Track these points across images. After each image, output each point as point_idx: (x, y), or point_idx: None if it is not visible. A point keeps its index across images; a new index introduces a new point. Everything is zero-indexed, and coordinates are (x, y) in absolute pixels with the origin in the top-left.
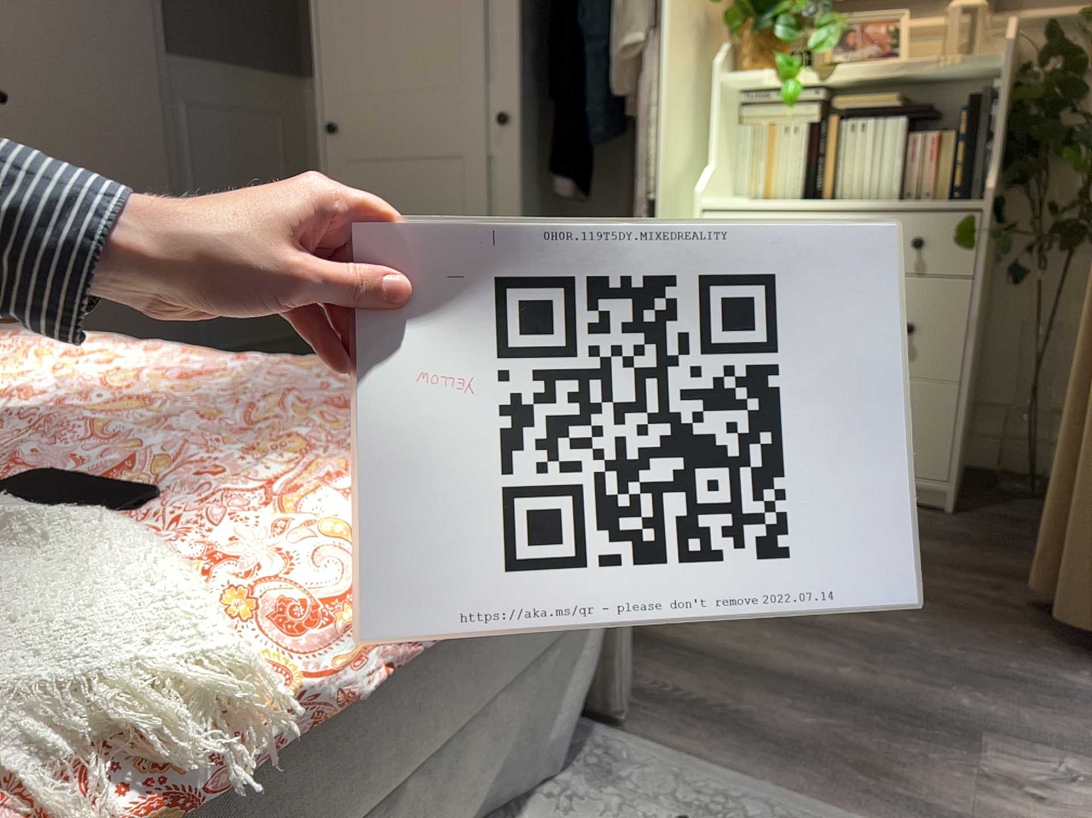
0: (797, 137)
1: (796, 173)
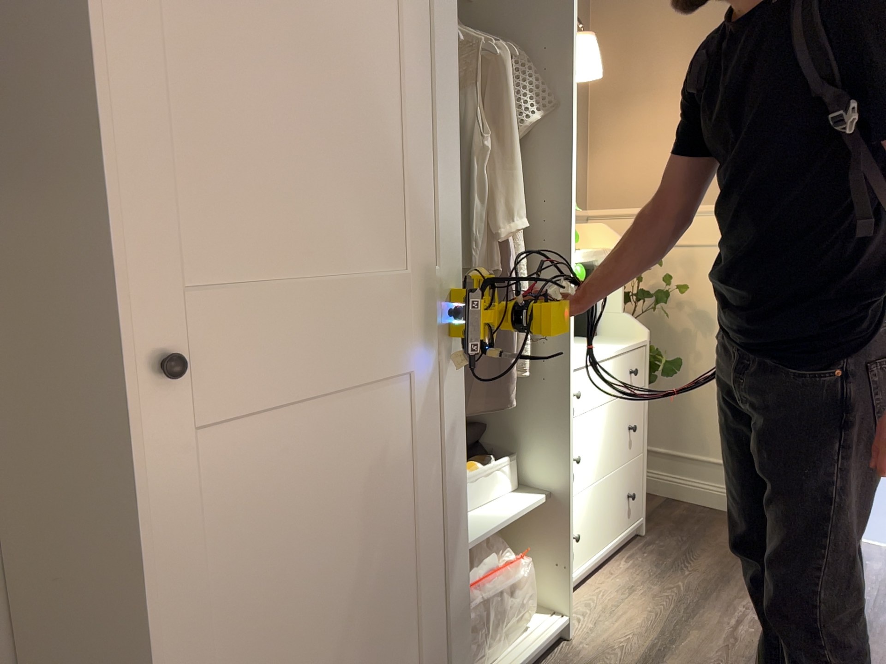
0: None
1: None
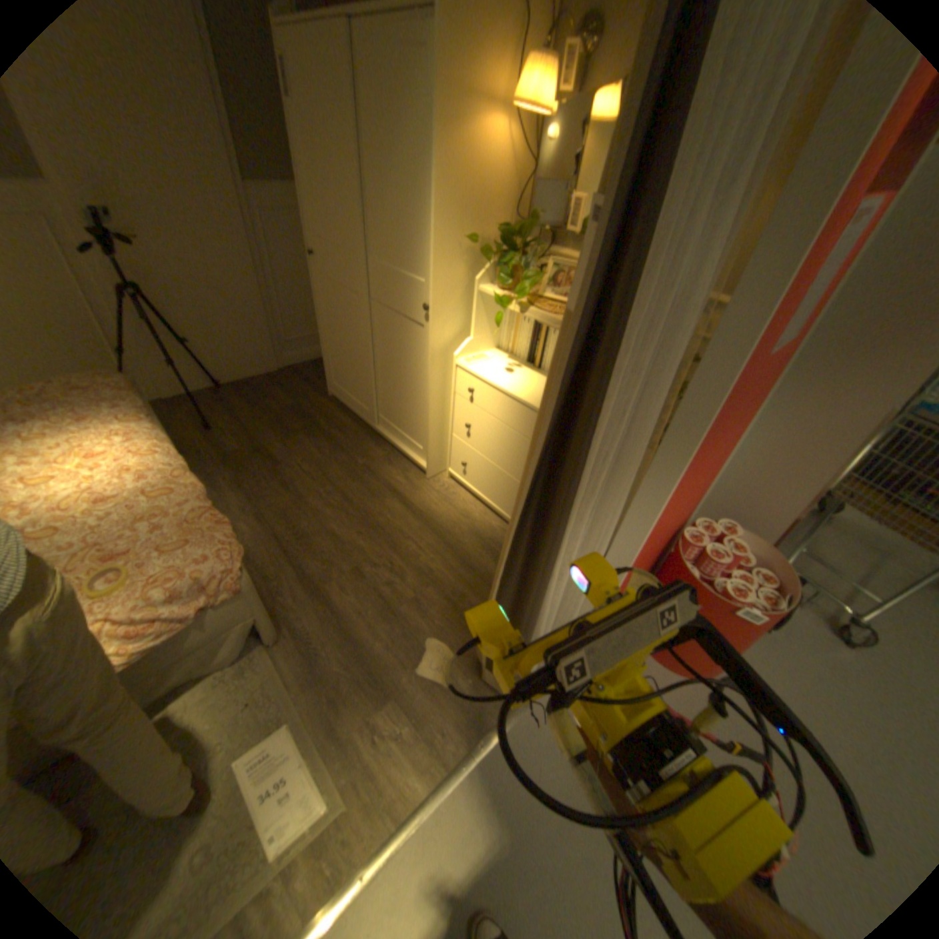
0: (529, 324)
1: (526, 344)
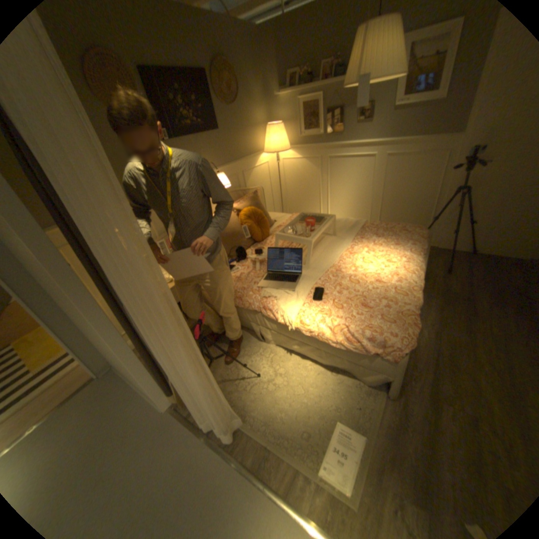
0: None
1: None
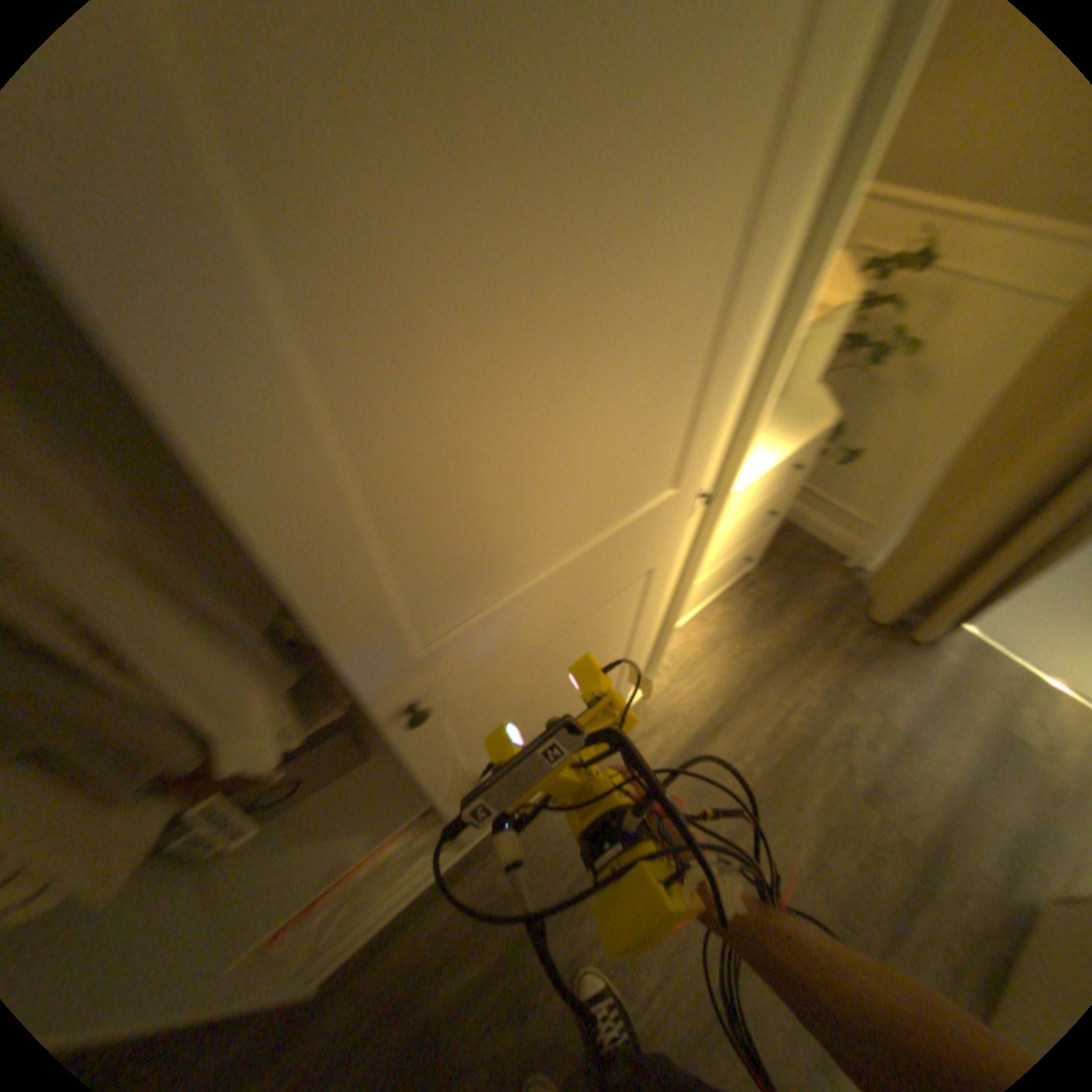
0: None
1: None
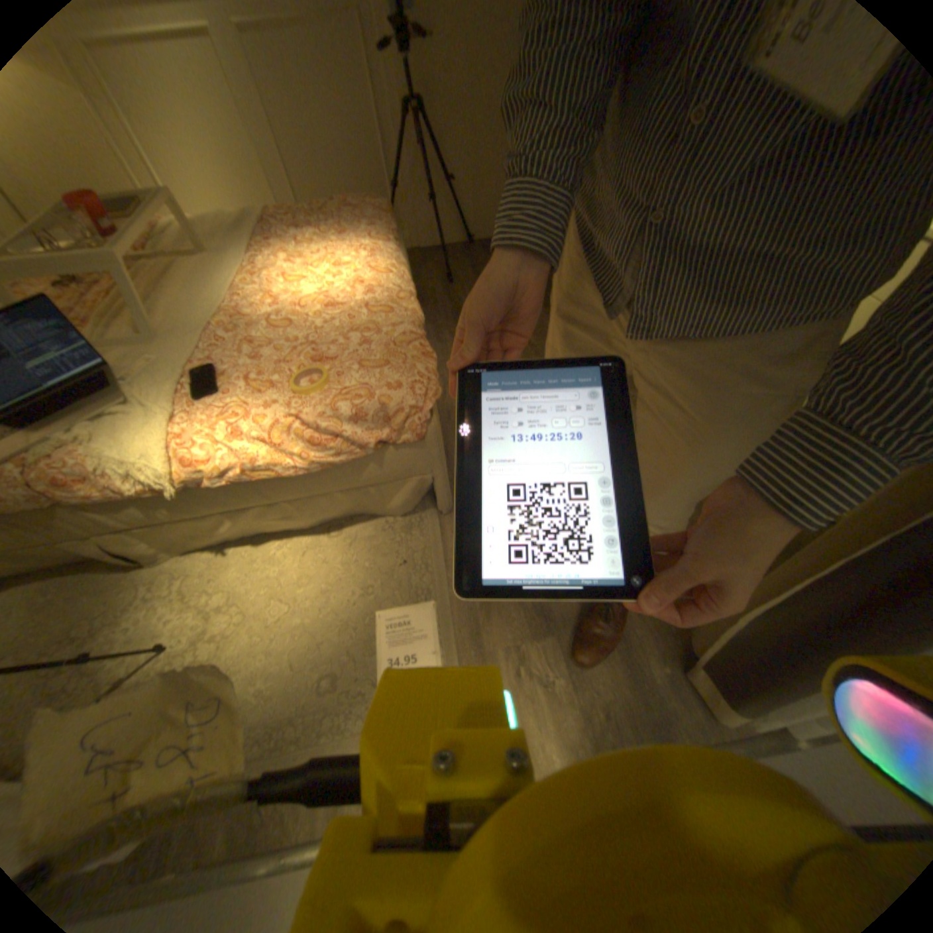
0: None
1: None
